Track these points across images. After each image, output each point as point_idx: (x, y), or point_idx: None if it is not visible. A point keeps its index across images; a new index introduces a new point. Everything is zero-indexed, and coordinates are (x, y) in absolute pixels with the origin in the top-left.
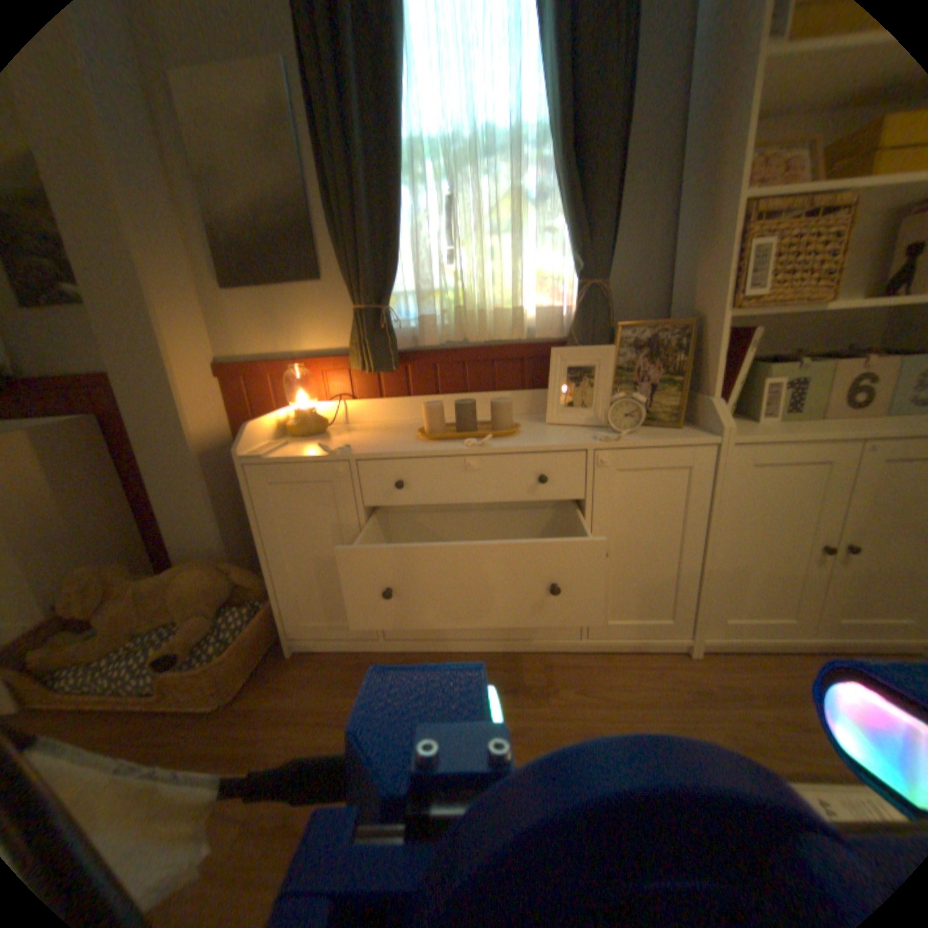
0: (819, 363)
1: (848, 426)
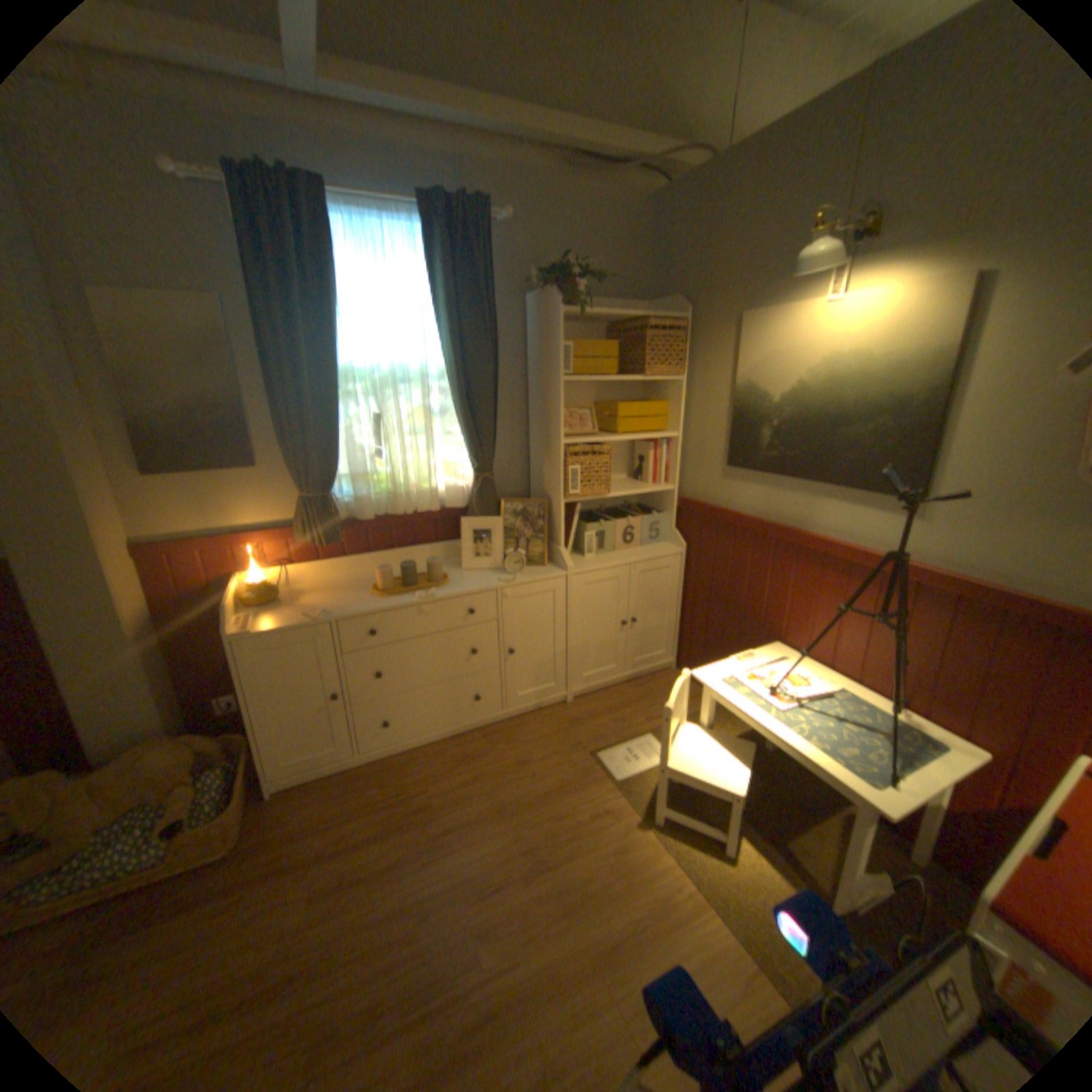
0: (607, 522)
1: (622, 556)
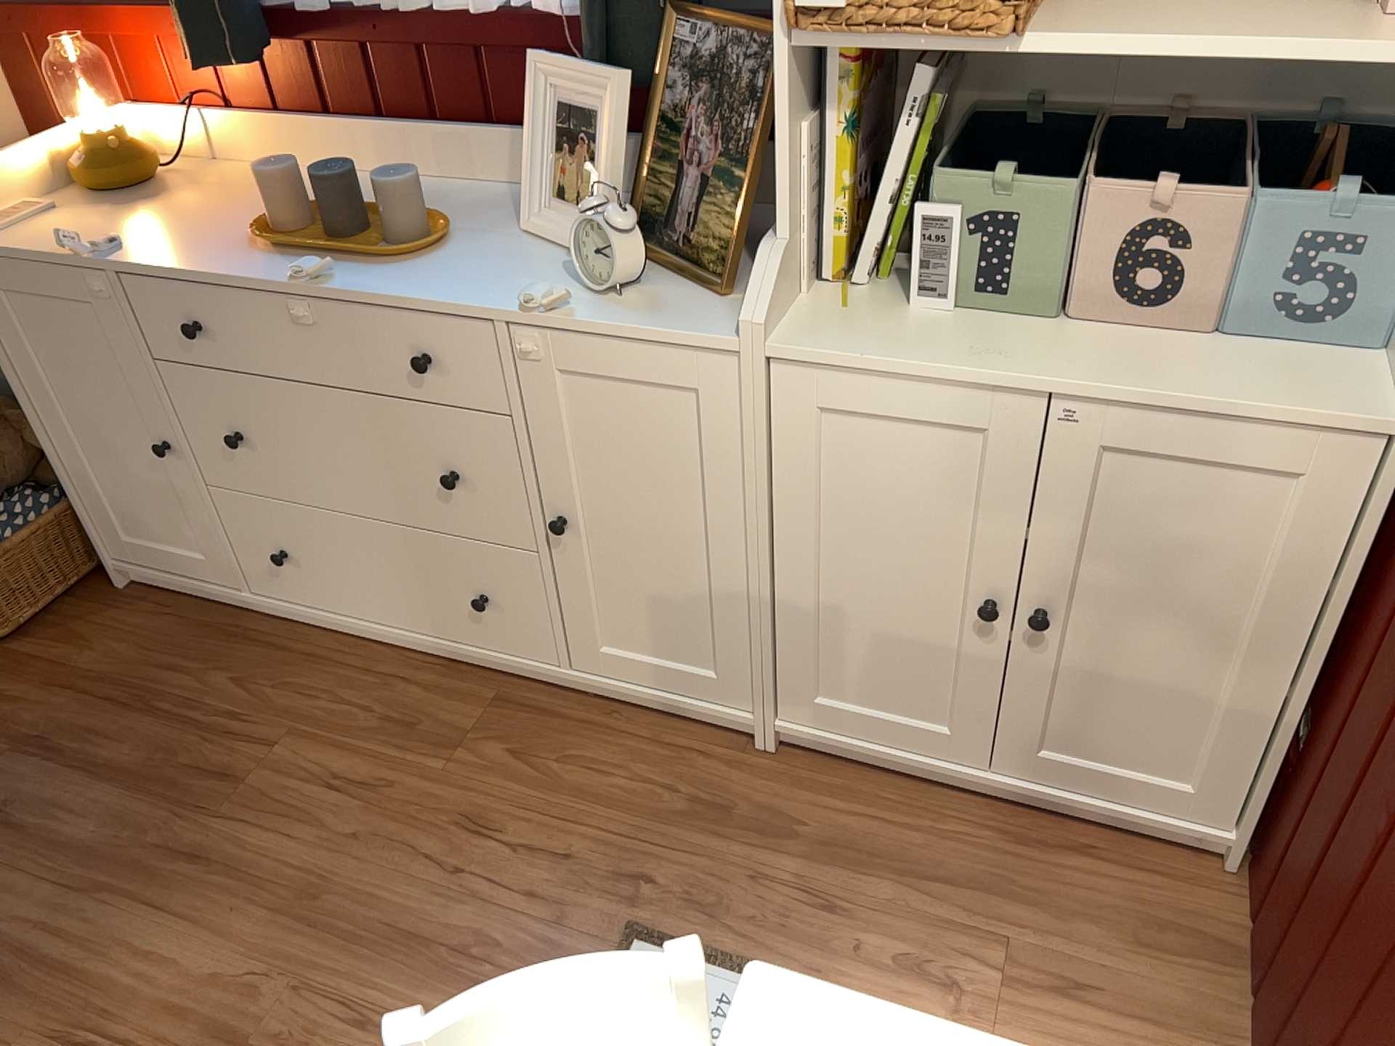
0: (1045, 186)
1: (1056, 354)
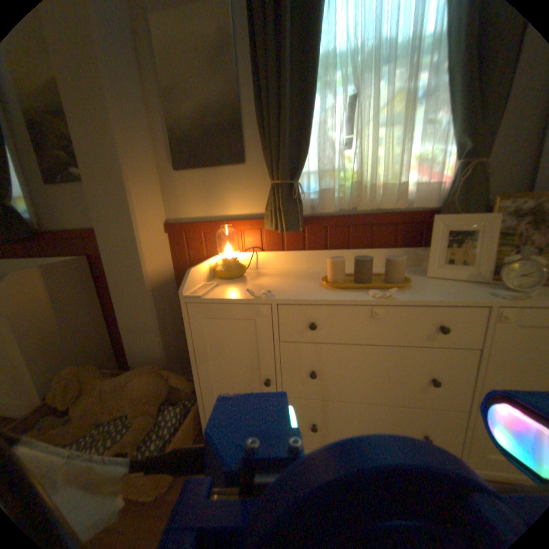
0: None
1: None
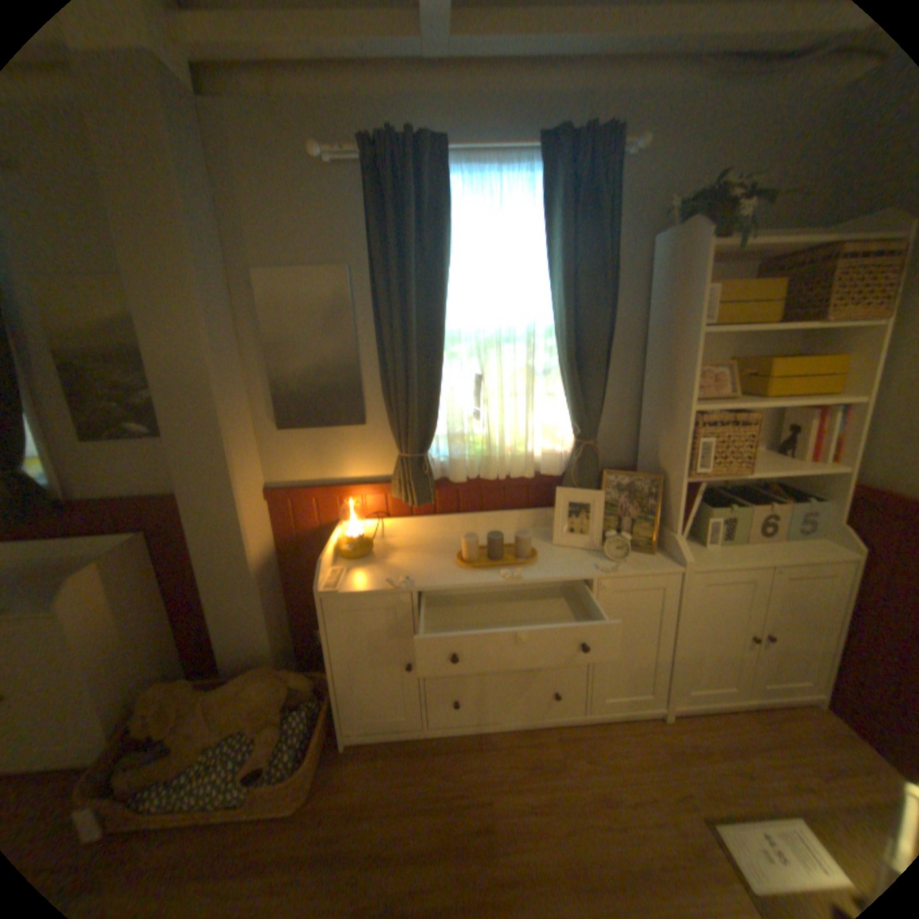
0: (742, 507)
1: (763, 553)
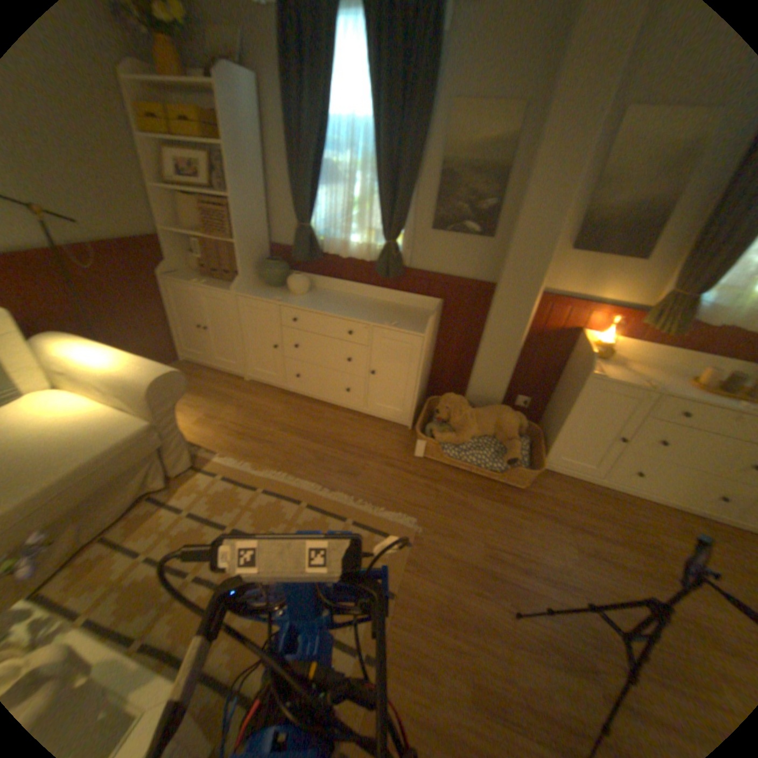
0: None
1: None
